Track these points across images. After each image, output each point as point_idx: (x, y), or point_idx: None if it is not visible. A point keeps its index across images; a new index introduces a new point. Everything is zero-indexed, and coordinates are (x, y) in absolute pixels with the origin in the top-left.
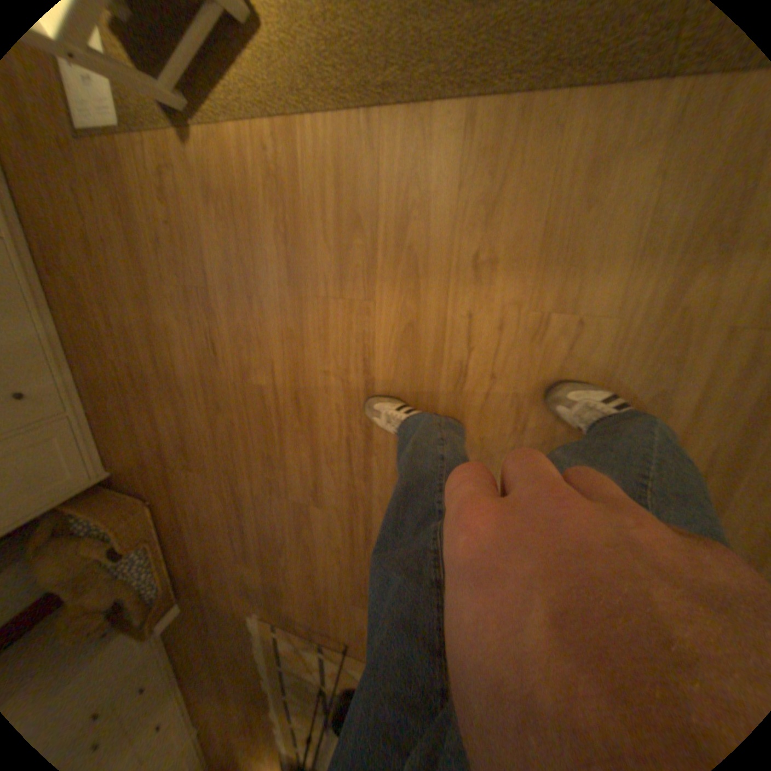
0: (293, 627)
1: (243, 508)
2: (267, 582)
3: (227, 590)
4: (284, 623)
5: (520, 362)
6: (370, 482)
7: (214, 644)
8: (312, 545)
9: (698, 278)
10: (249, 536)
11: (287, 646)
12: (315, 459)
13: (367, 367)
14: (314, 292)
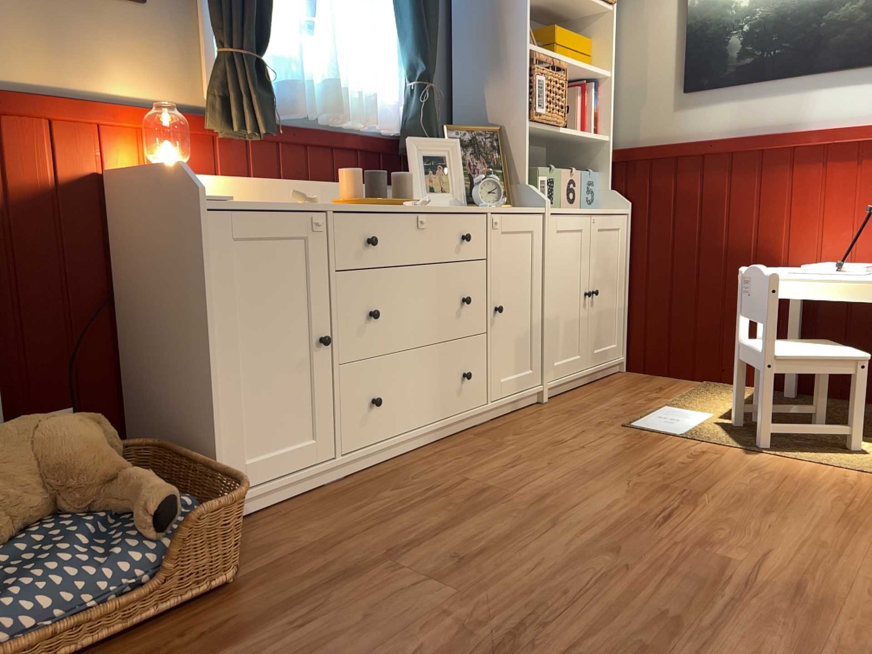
0: None
1: None
2: None
3: None
4: None
5: None
6: None
7: None
8: None
9: None
10: None
11: None
12: None
13: None
14: None
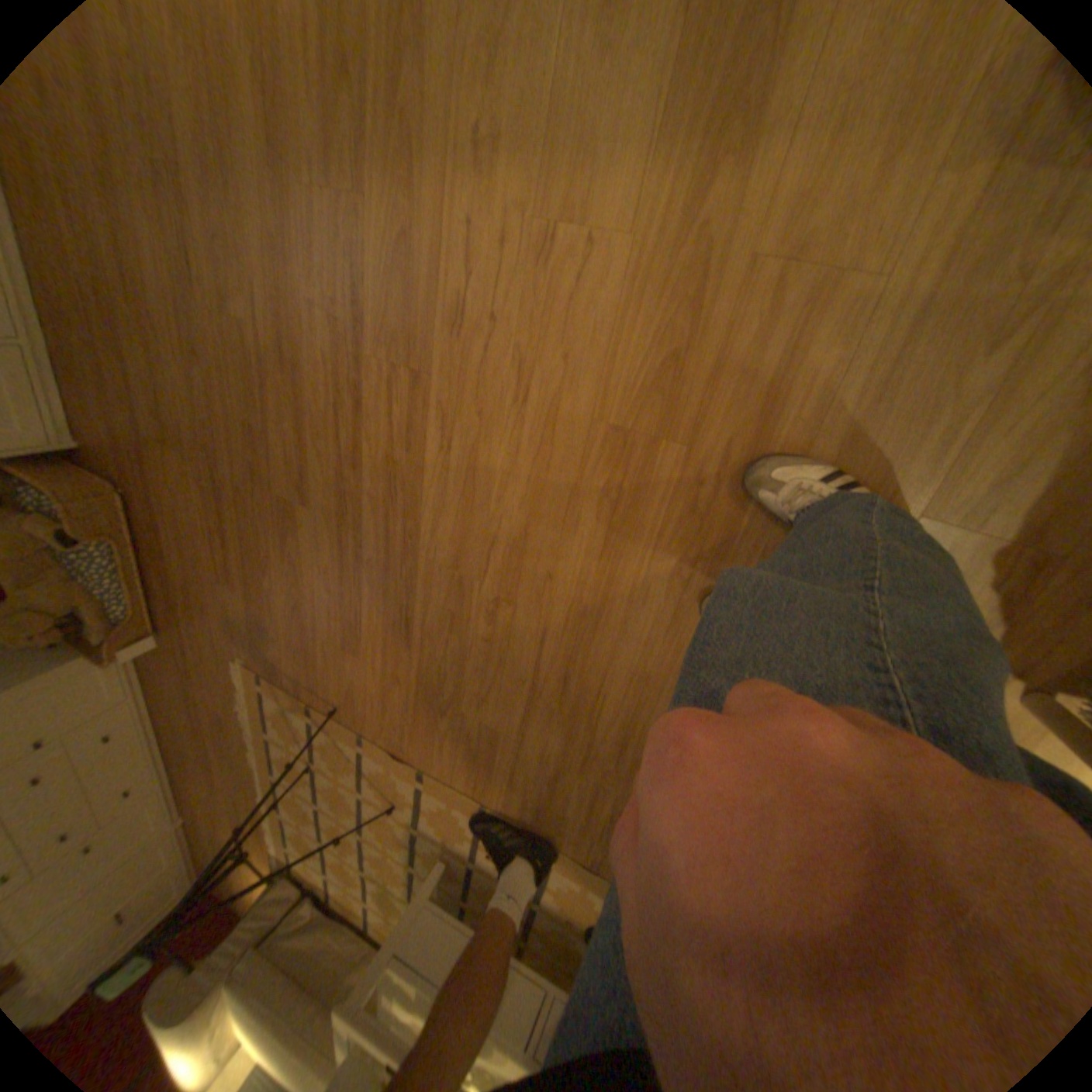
0: (279, 680)
1: (223, 504)
2: (251, 614)
3: (208, 623)
4: (269, 675)
5: (523, 300)
6: (360, 474)
7: (195, 700)
8: (297, 562)
9: (722, 179)
10: (230, 546)
11: (272, 706)
12: (299, 435)
13: (355, 297)
14: (296, 178)
